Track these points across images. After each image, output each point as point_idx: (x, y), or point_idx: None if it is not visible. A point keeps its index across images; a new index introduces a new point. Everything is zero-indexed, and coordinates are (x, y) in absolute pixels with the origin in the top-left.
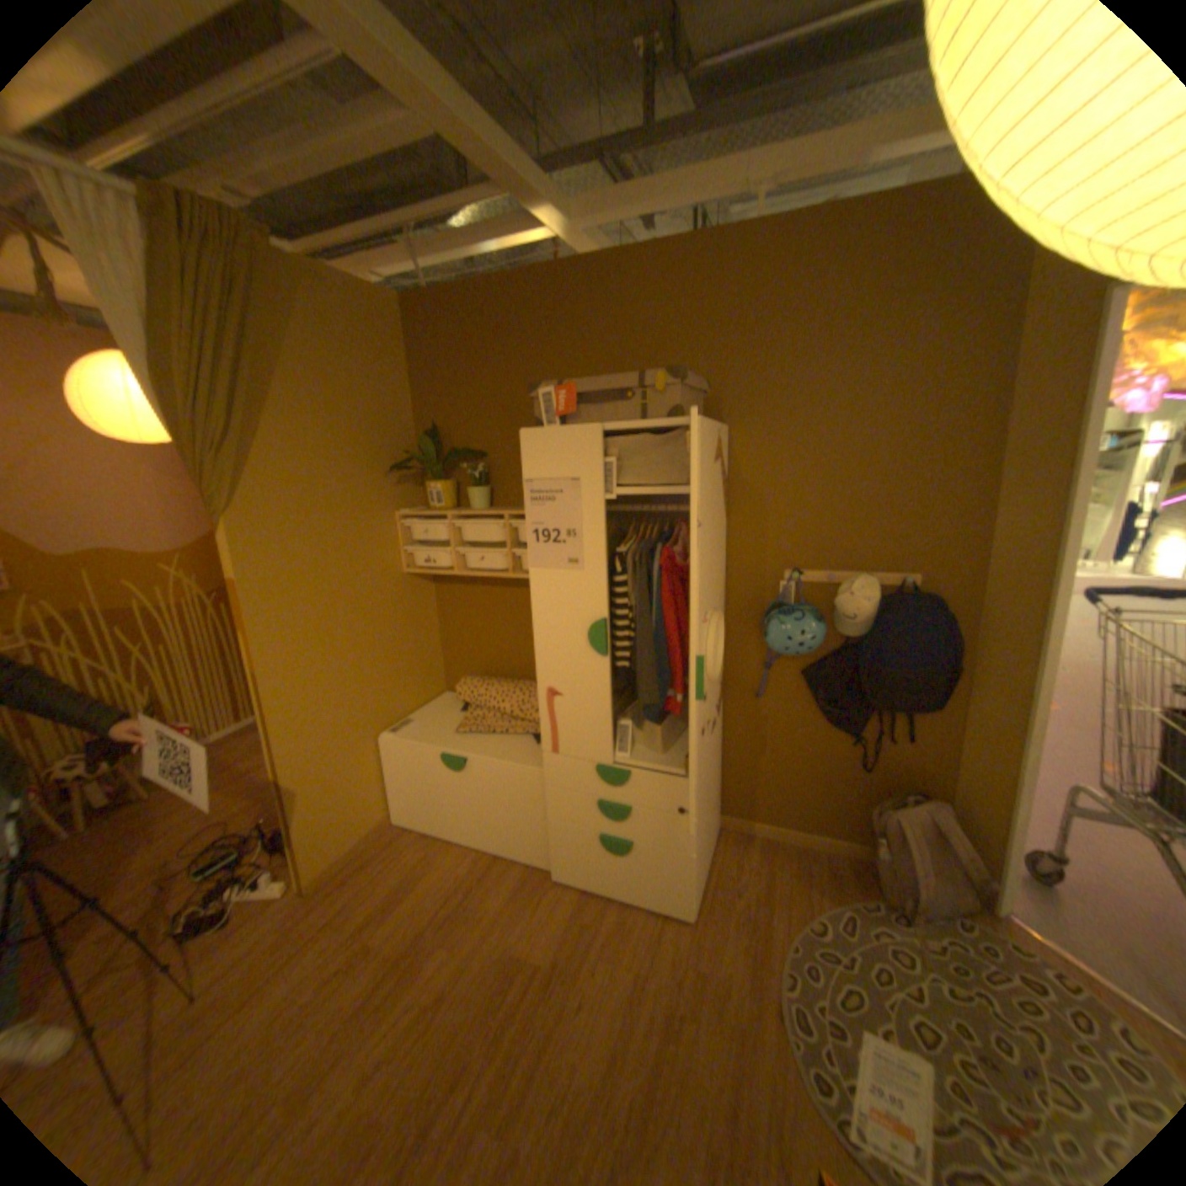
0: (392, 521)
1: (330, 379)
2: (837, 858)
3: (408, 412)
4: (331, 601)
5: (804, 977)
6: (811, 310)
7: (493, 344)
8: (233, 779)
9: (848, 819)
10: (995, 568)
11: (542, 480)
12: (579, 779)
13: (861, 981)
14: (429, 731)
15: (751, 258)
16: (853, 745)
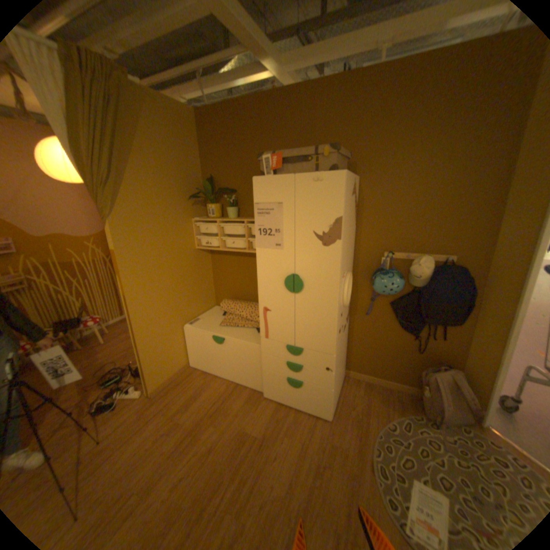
0: (190, 223)
1: (160, 151)
2: (402, 393)
3: (198, 169)
4: (161, 261)
5: (384, 451)
6: (407, 114)
7: (240, 134)
8: (119, 341)
9: (409, 375)
10: (497, 254)
11: (263, 203)
12: (278, 351)
13: (413, 454)
14: (207, 324)
15: (376, 85)
16: (414, 340)
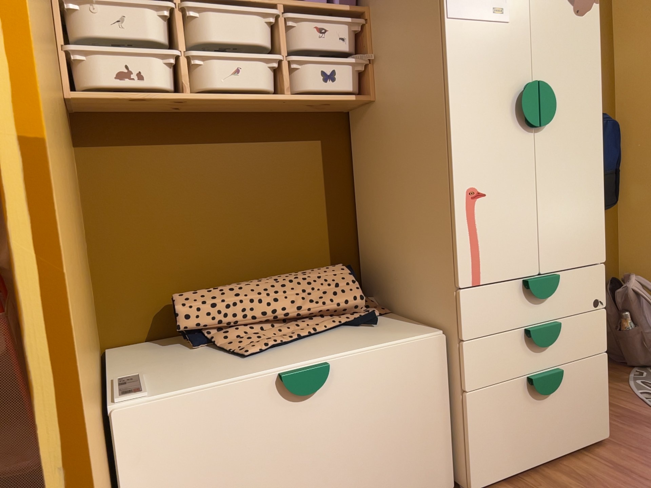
0: None
1: None
2: None
3: None
4: None
5: None
6: None
7: None
8: None
9: None
10: (619, 91)
11: None
12: (504, 309)
13: None
14: (194, 372)
15: None
16: None
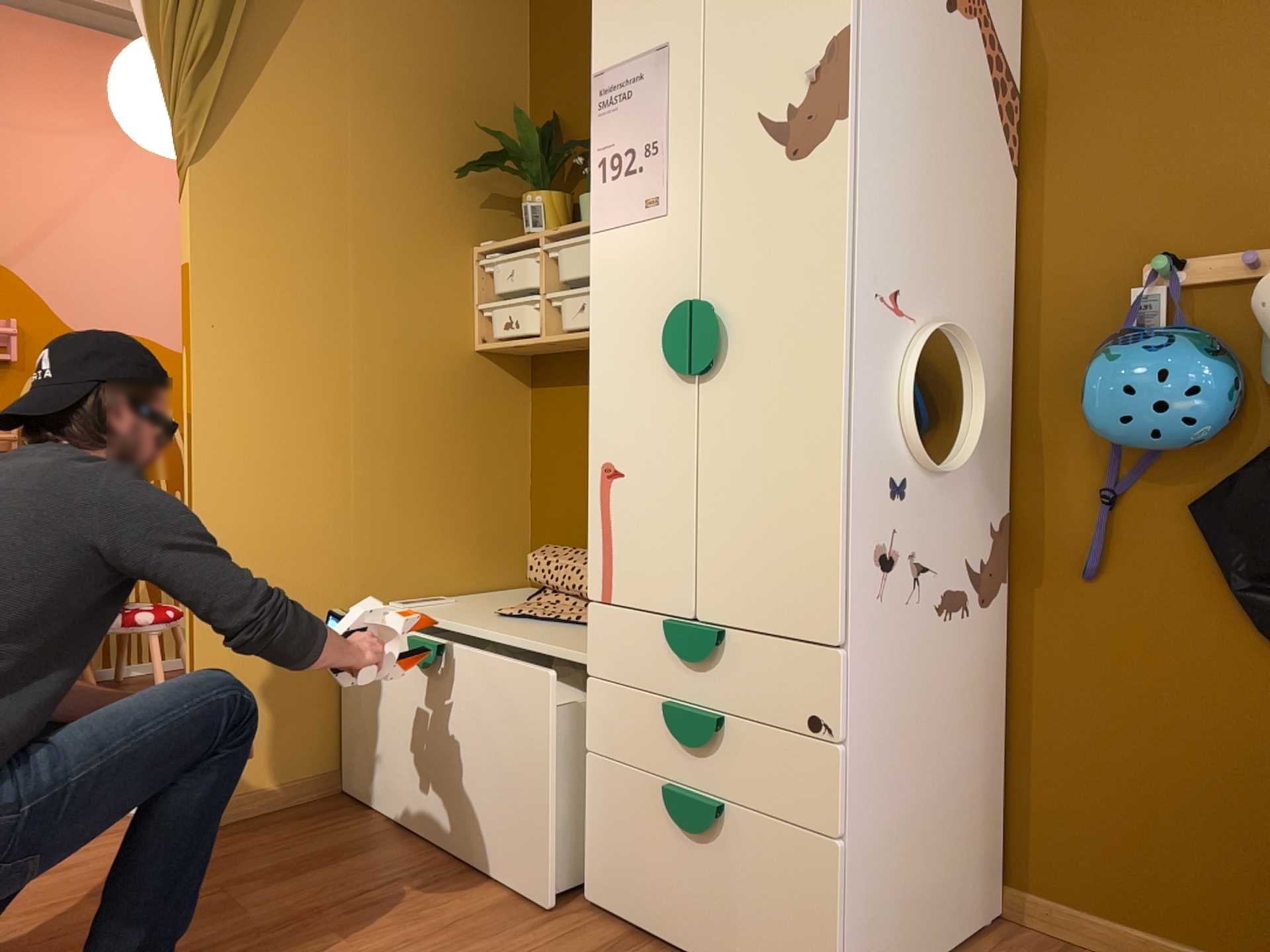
0: (466, 258)
1: (397, 25)
2: None
3: (523, 103)
4: (338, 348)
5: None
6: None
7: None
8: None
9: None
10: None
11: (618, 66)
12: (640, 656)
13: None
14: (458, 610)
15: None
16: None
